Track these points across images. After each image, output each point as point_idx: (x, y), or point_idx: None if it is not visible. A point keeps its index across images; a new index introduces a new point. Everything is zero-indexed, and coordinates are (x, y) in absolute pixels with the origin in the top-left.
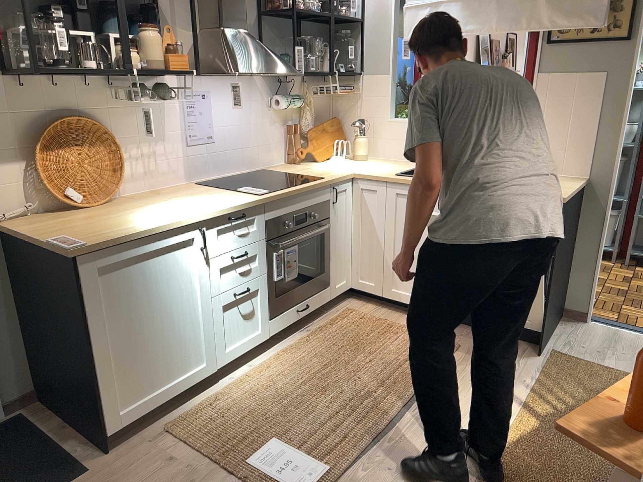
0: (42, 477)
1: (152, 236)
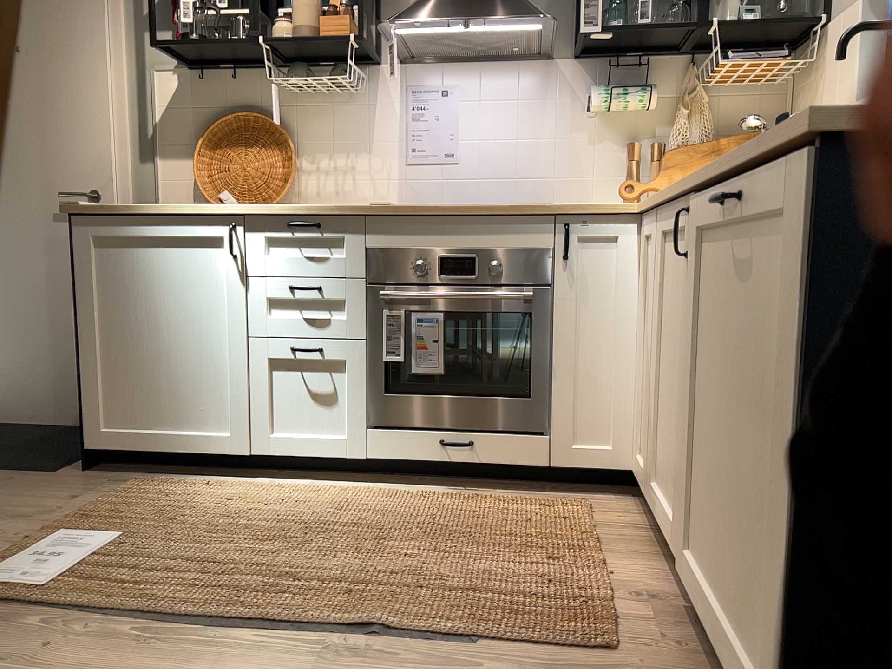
0: (42, 460)
1: (159, 216)
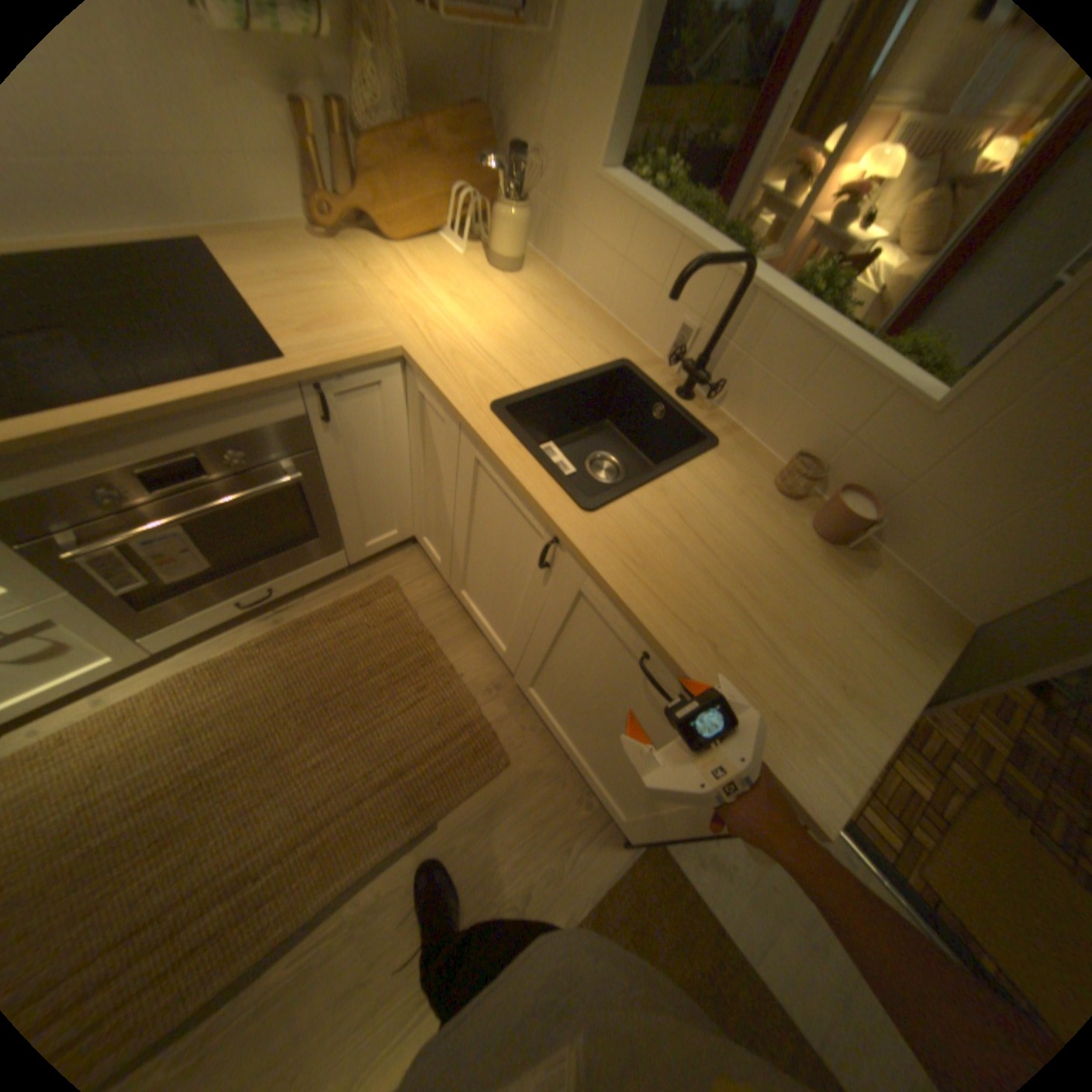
0: None
1: None
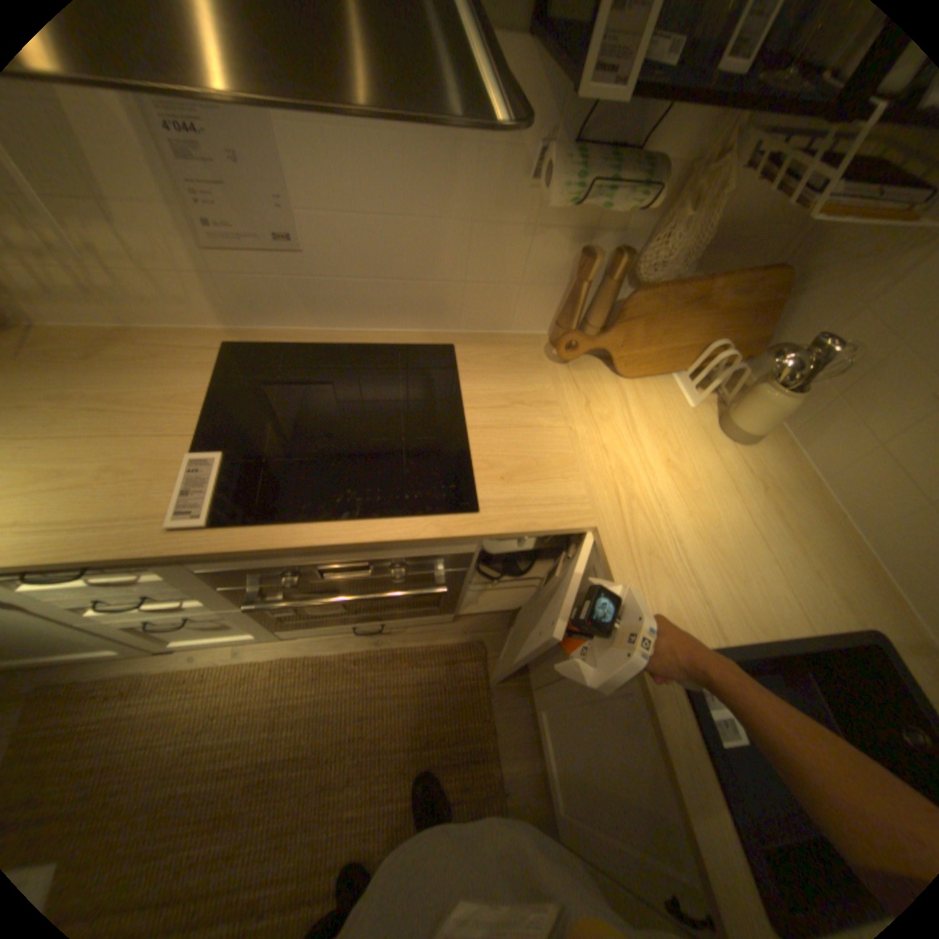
0: None
1: None
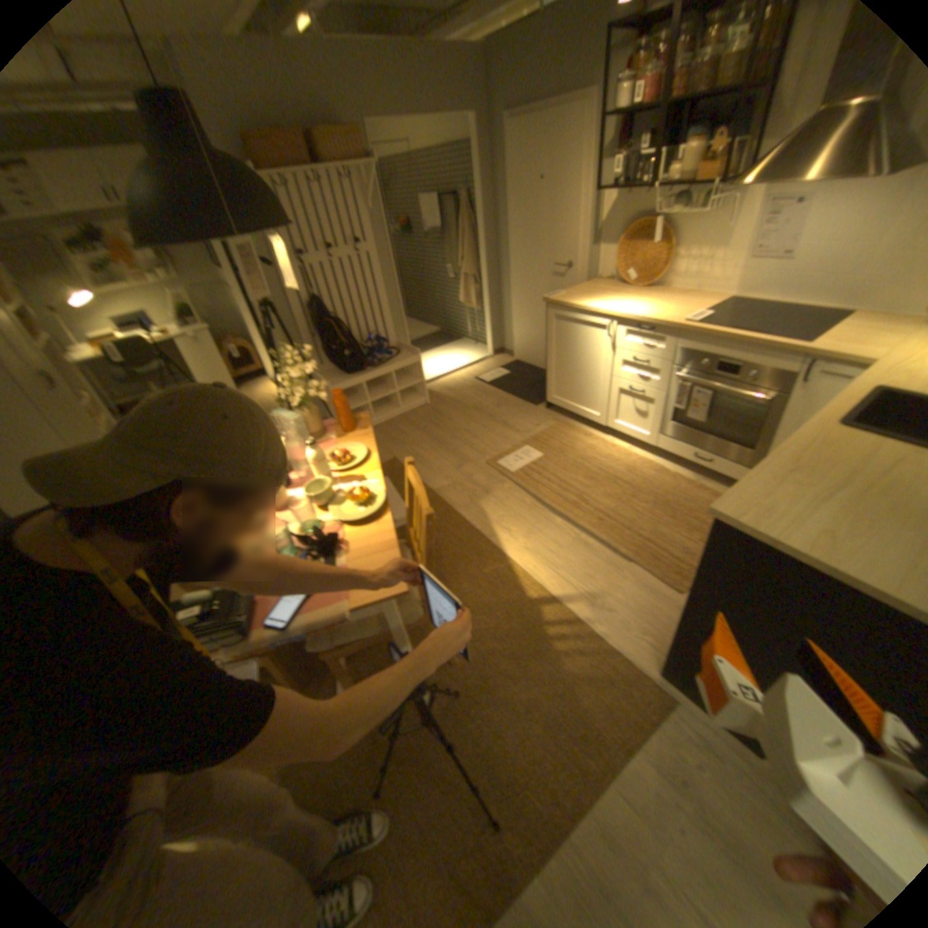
0: (535, 397)
1: (580, 310)
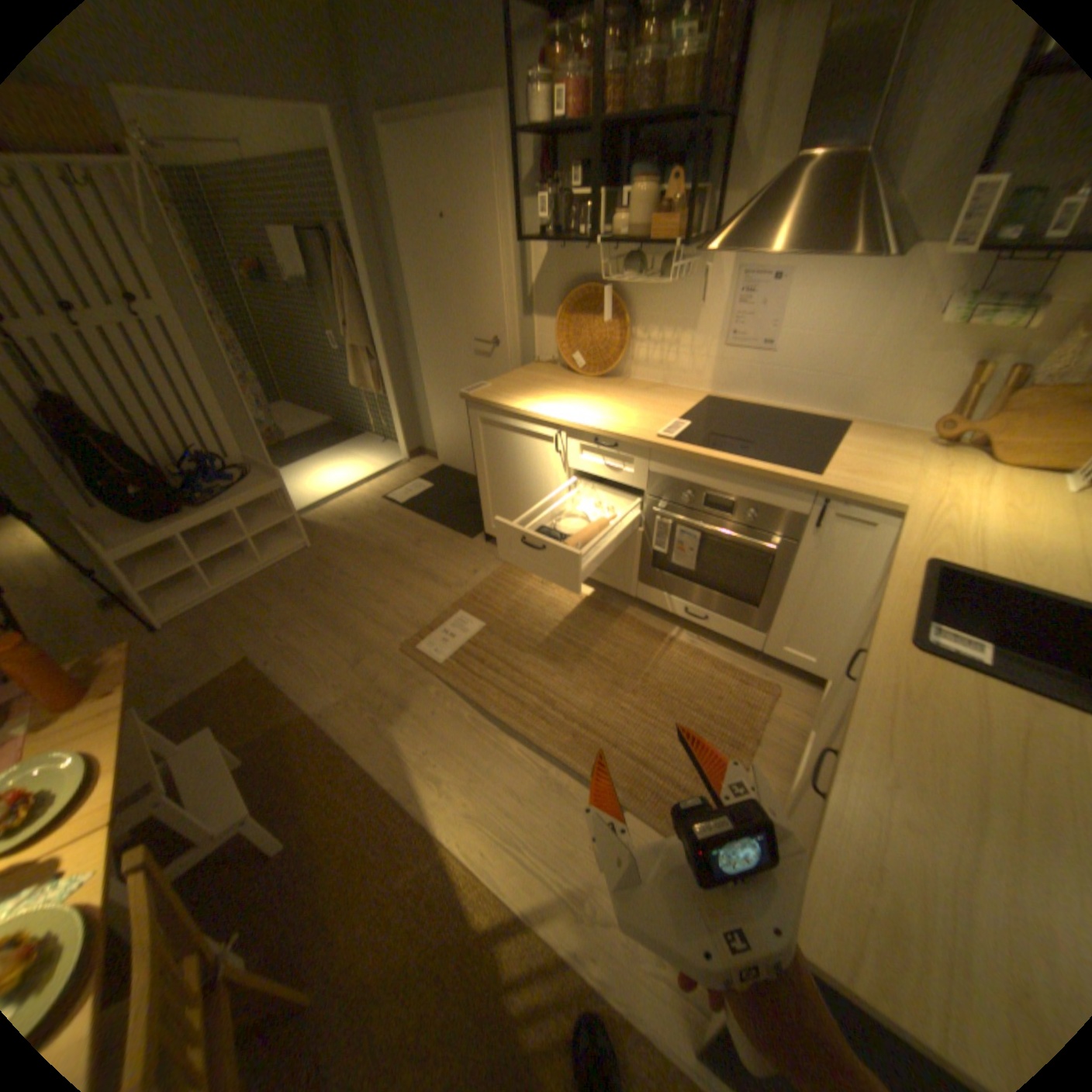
0: (469, 523)
1: (514, 414)
